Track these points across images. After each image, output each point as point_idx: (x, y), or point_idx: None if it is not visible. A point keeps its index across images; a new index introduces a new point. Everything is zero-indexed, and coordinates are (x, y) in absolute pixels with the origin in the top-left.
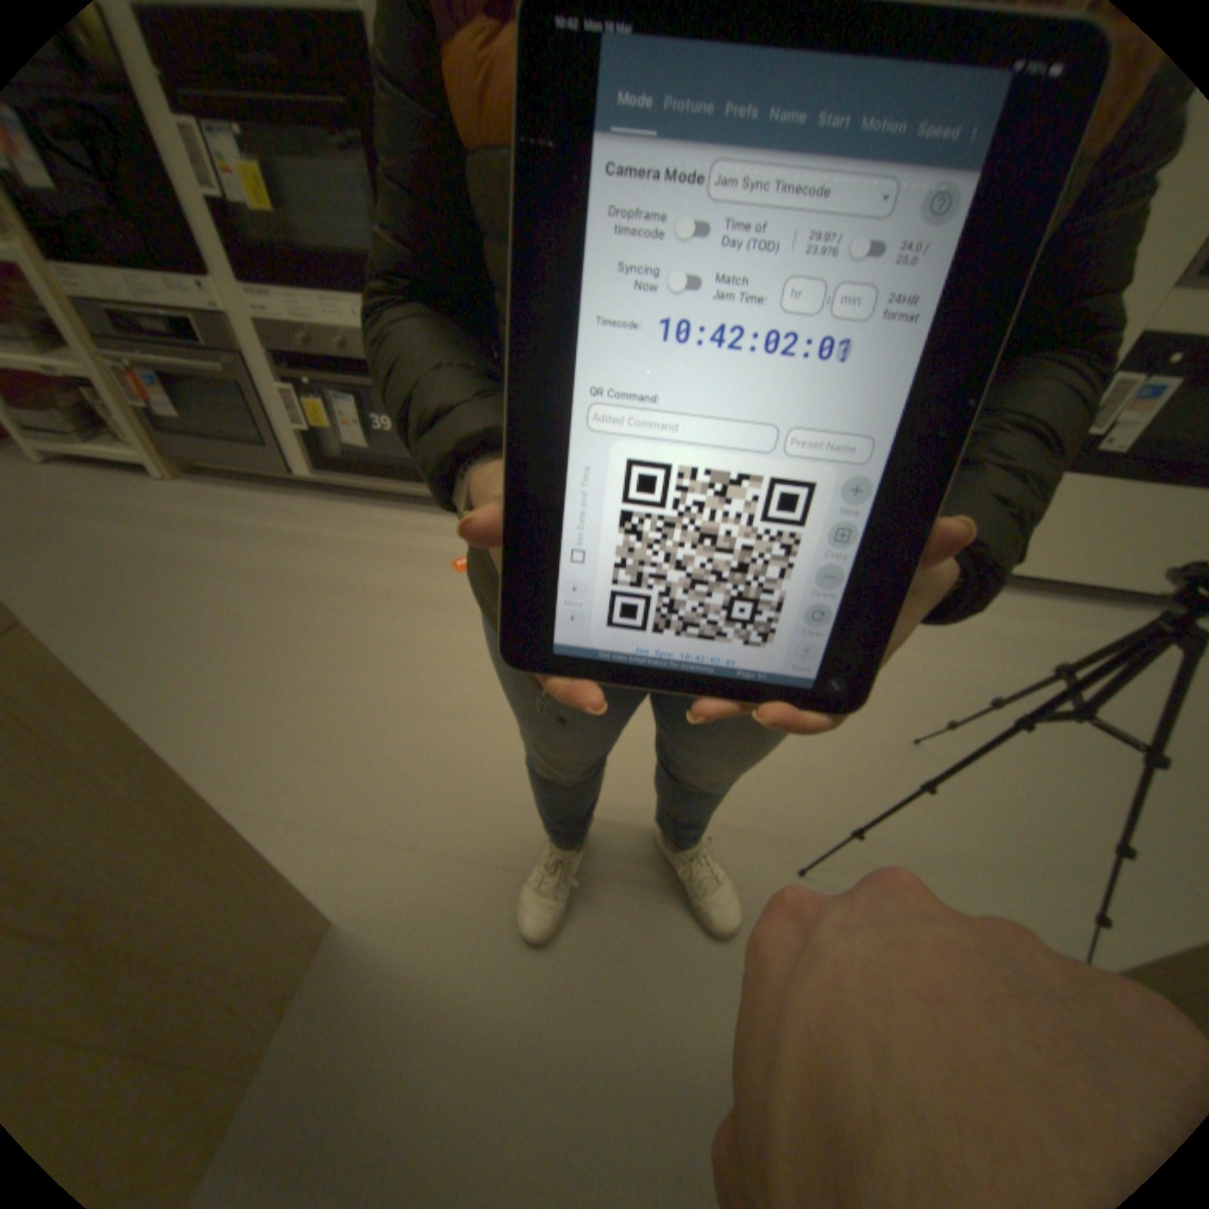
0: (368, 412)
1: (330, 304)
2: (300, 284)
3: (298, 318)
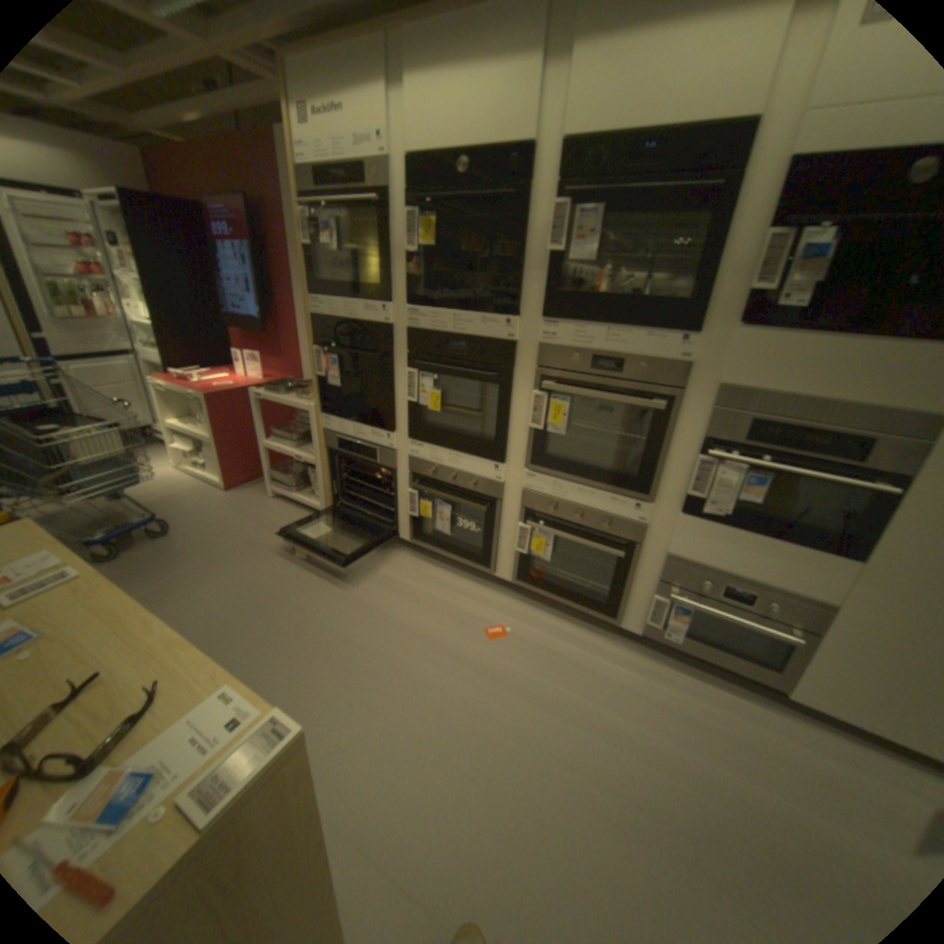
0: (456, 516)
1: (454, 461)
2: (441, 448)
3: (434, 463)
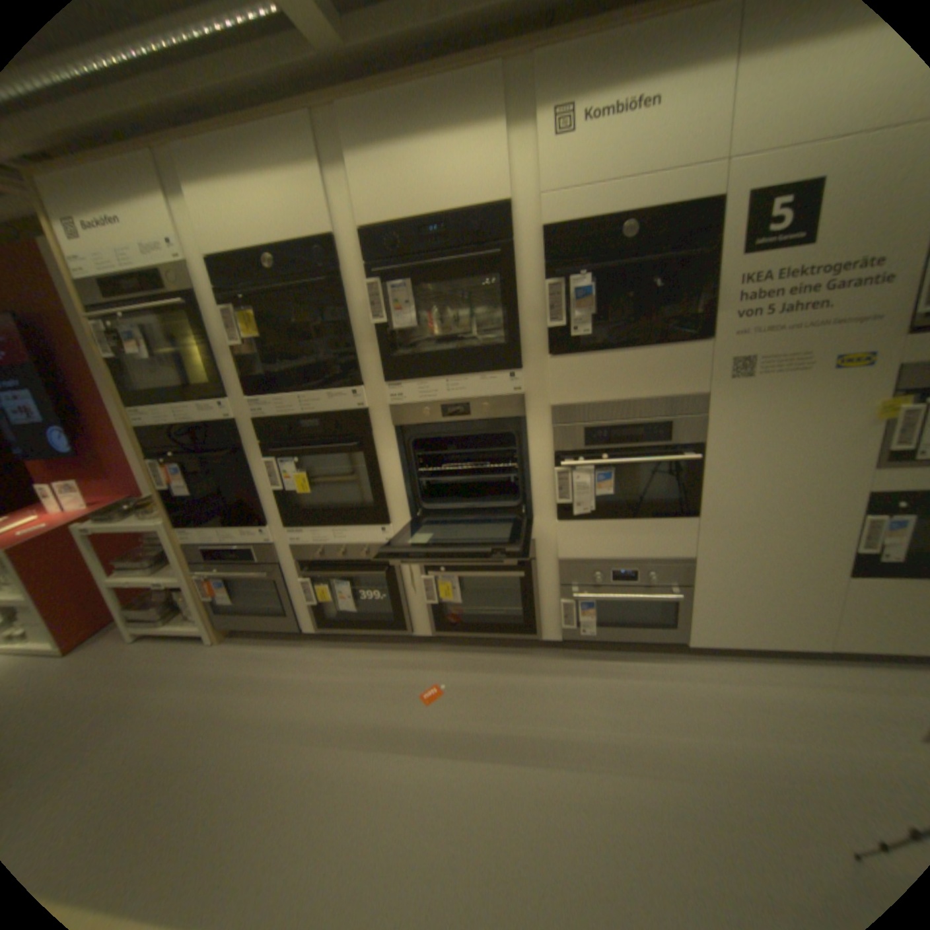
0: (357, 590)
1: (339, 536)
2: (322, 528)
3: (319, 545)
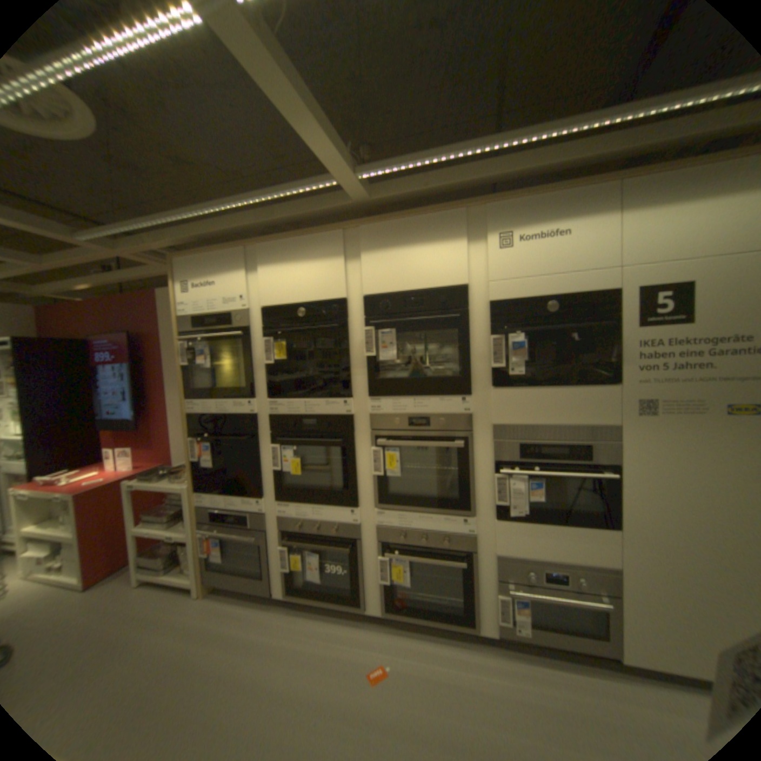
0: (323, 564)
1: (316, 514)
2: (304, 505)
3: (299, 520)
